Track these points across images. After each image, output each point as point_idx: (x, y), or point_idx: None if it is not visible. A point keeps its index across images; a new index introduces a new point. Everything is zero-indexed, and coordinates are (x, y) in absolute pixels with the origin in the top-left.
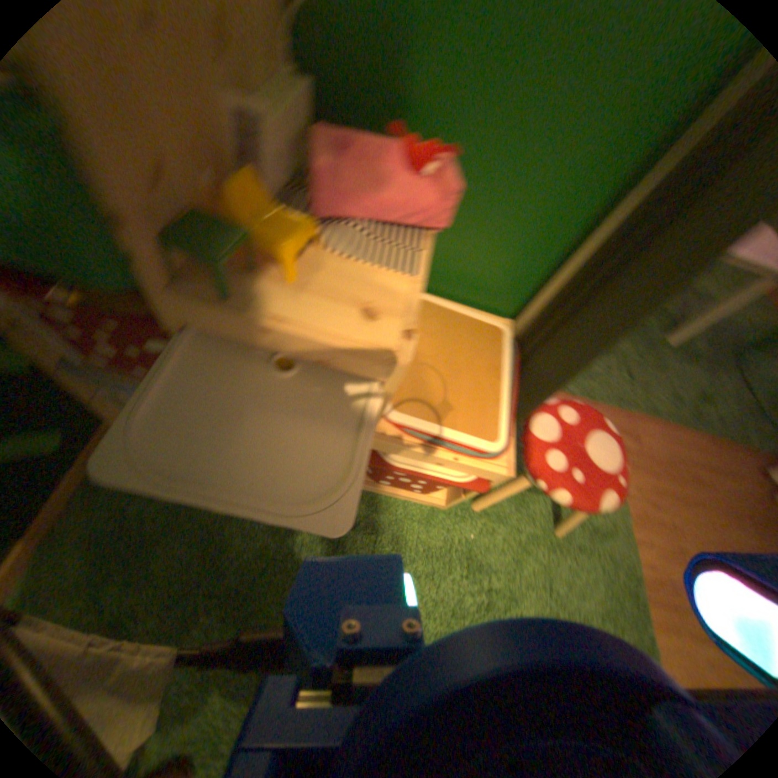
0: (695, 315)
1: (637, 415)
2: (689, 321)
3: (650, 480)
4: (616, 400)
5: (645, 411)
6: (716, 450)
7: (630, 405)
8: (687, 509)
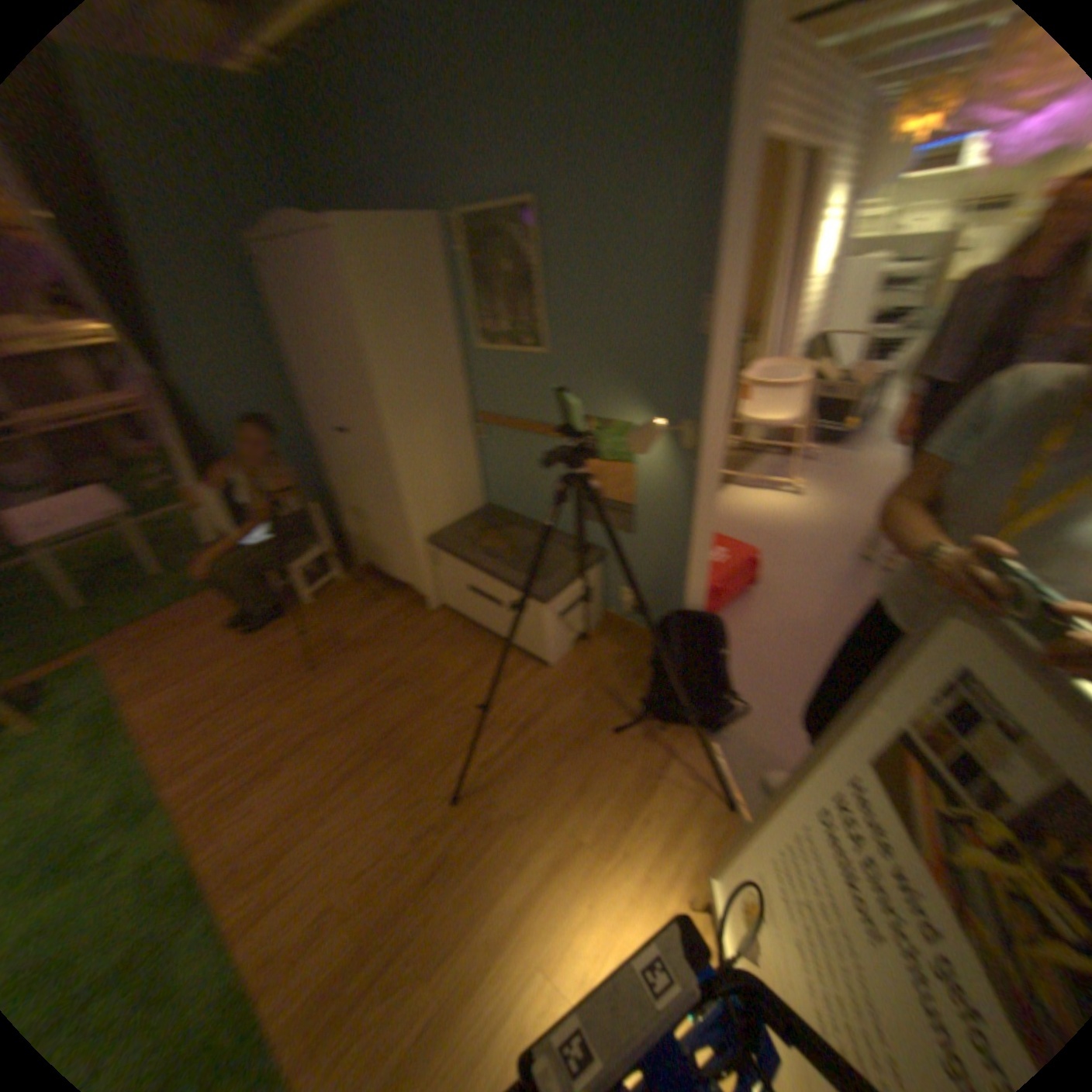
0: (184, 542)
1: (116, 630)
2: (178, 549)
3: (127, 653)
4: (91, 637)
5: (122, 624)
6: (194, 599)
7: (107, 630)
8: (160, 644)
